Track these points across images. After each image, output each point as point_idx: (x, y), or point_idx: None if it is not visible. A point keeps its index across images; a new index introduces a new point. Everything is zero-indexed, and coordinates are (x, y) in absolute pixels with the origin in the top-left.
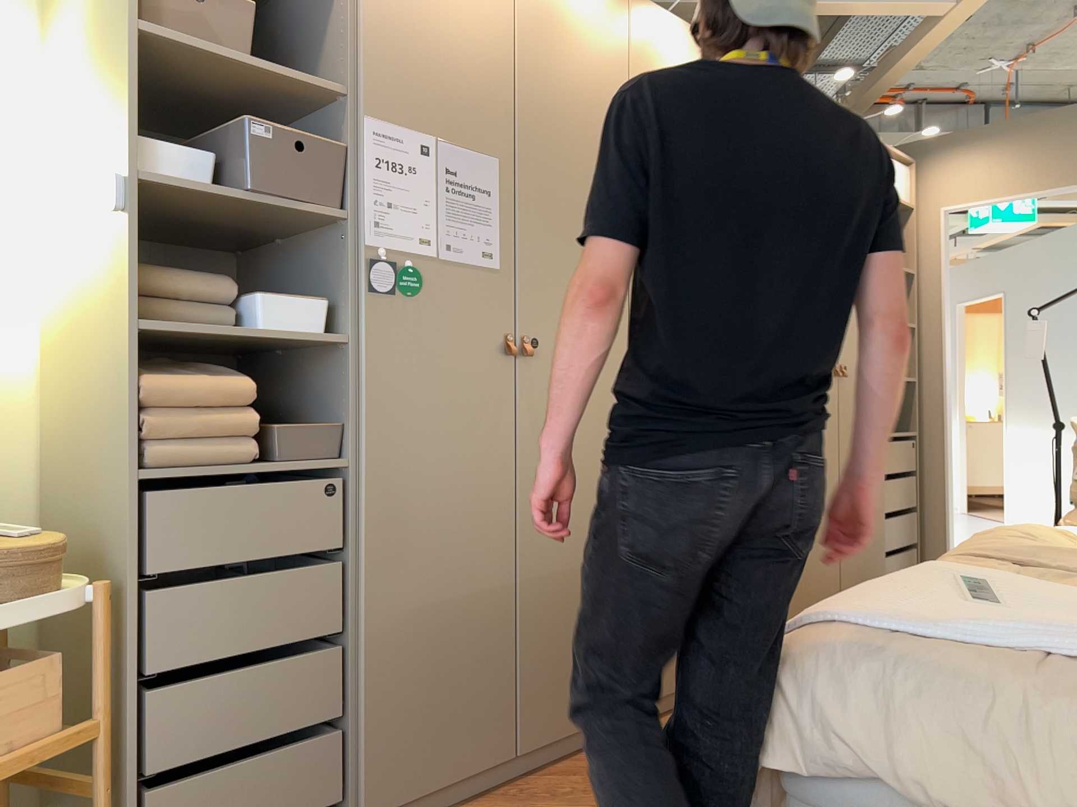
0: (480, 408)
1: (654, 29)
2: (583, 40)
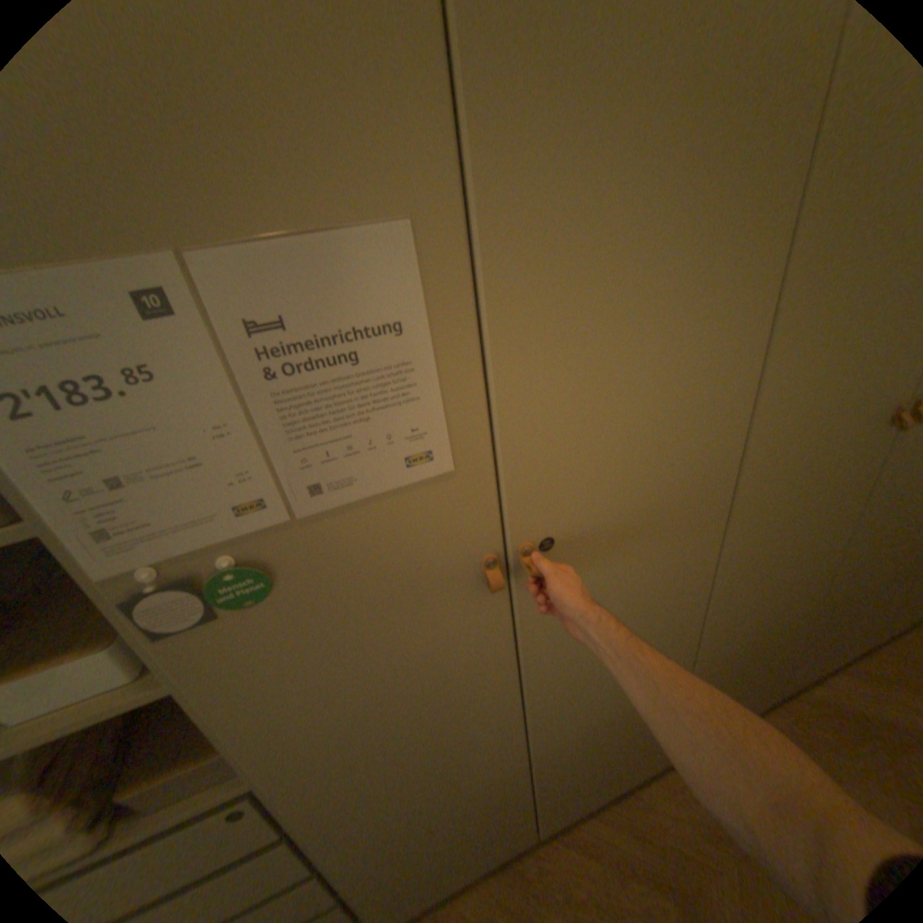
0: (451, 659)
1: None
2: None
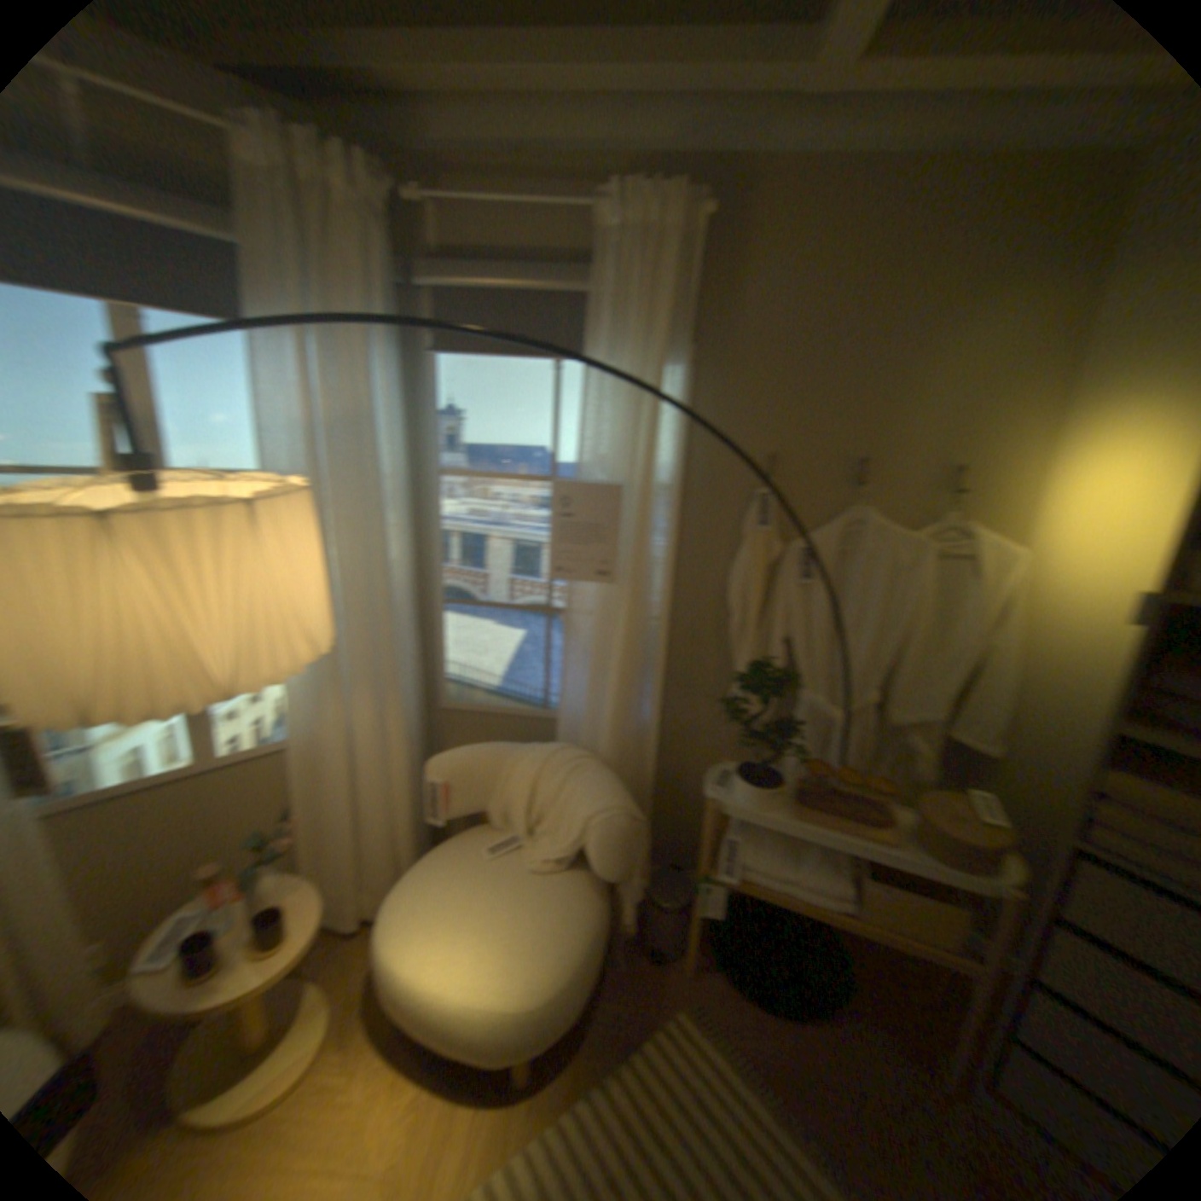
0: None
1: None
2: None
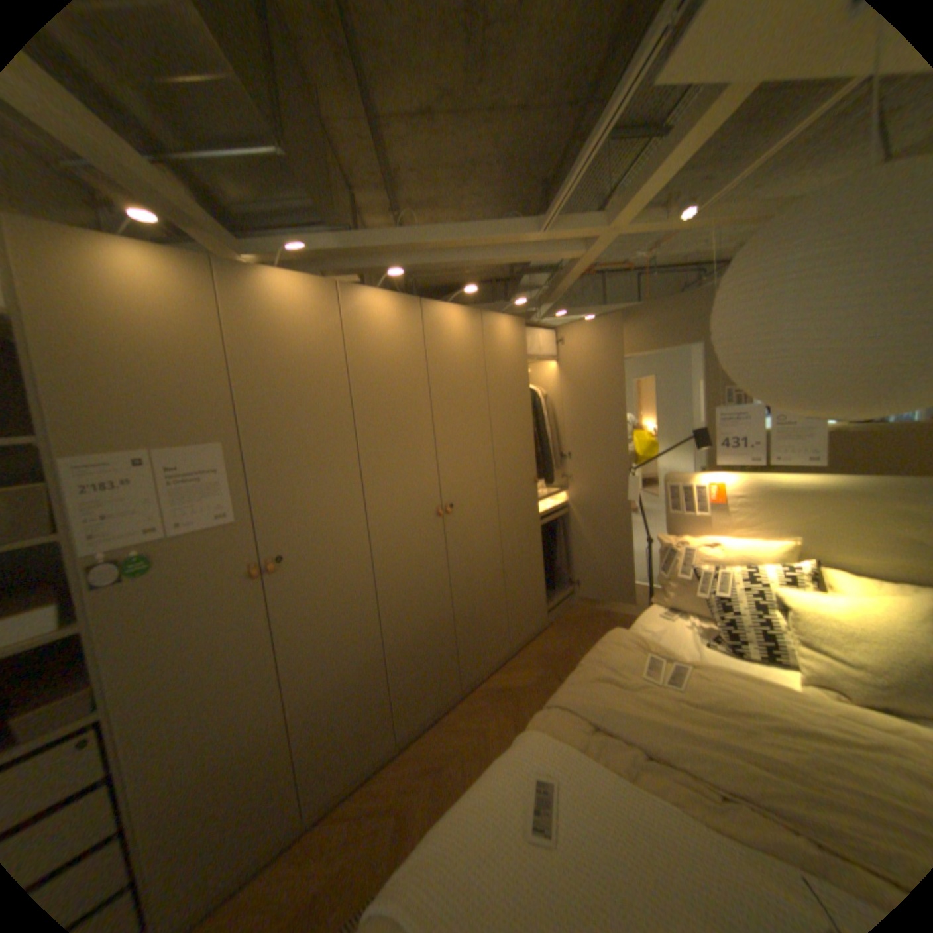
0: (232, 624)
1: (362, 306)
2: (293, 332)
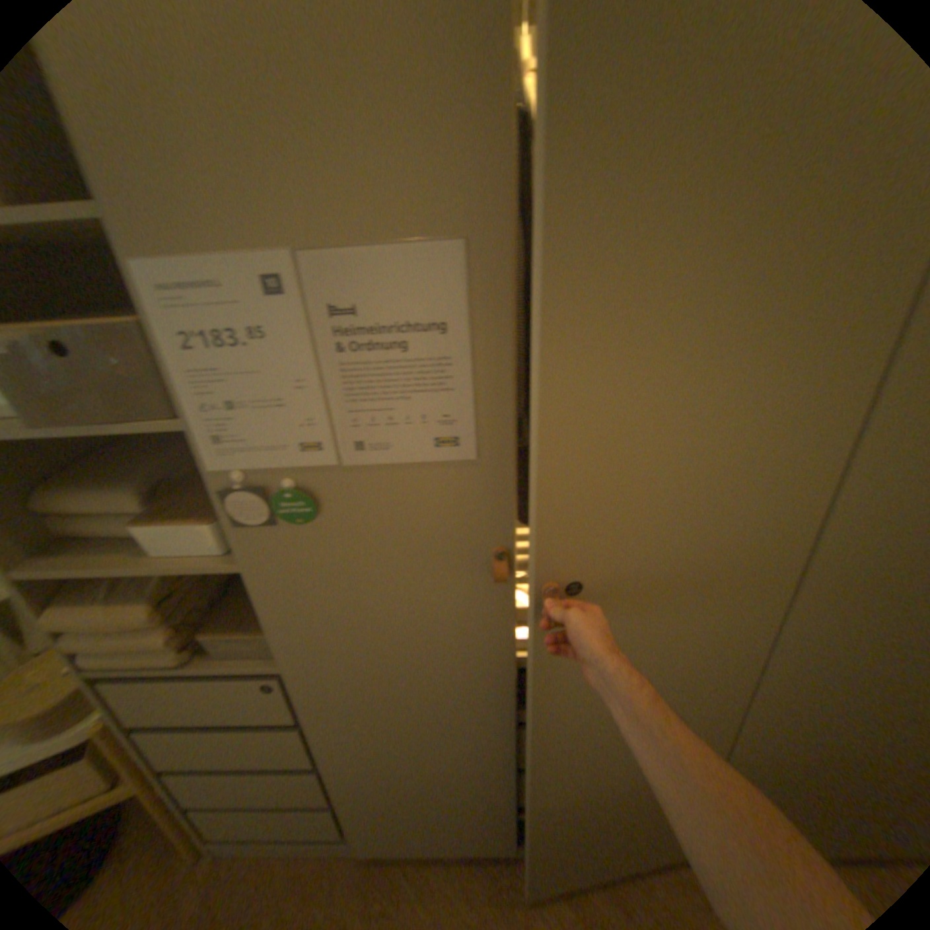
0: (451, 632)
1: None
2: None
